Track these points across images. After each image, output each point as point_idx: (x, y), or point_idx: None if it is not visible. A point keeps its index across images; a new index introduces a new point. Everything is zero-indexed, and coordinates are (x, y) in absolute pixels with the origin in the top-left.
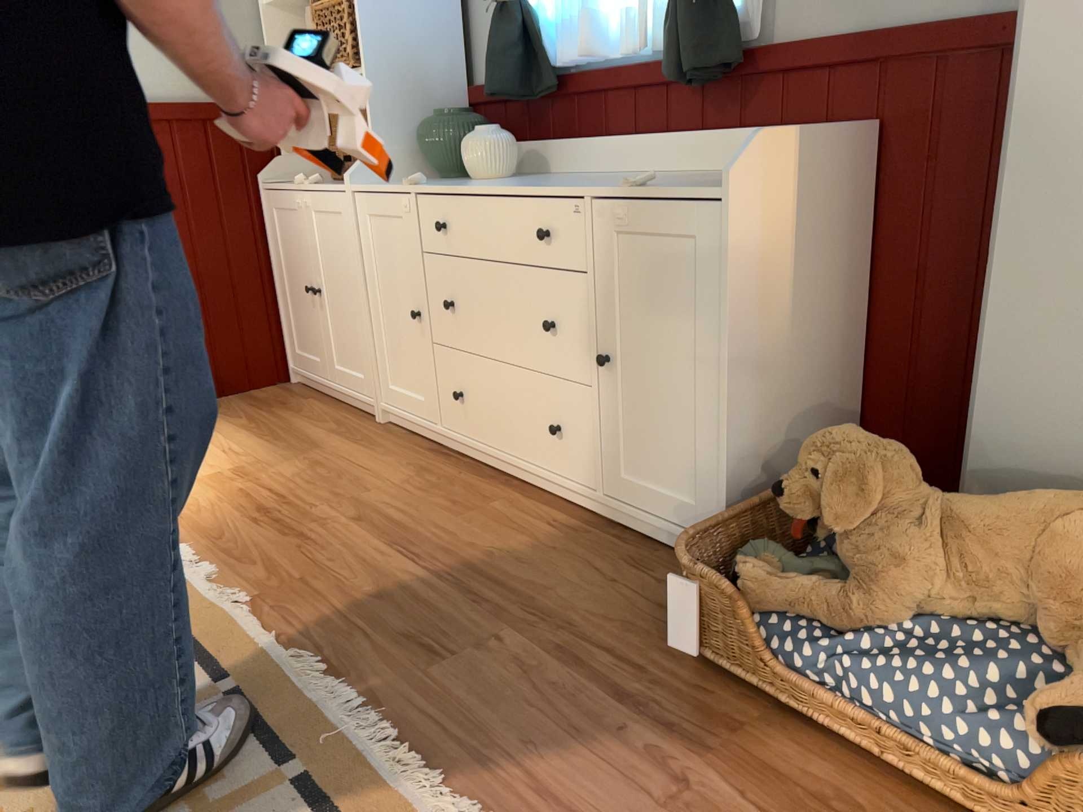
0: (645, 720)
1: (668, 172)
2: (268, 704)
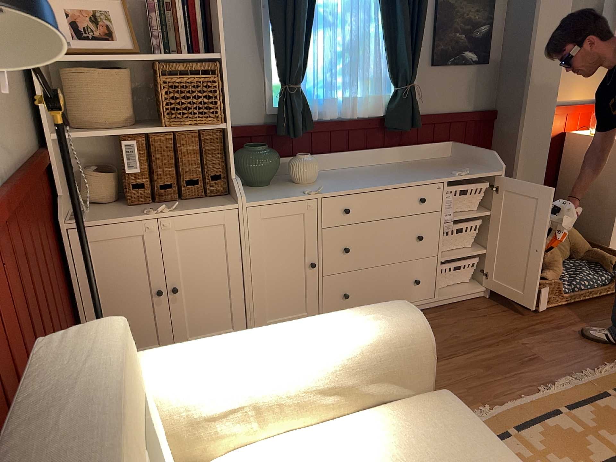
0: (568, 328)
1: (377, 165)
2: (575, 400)
